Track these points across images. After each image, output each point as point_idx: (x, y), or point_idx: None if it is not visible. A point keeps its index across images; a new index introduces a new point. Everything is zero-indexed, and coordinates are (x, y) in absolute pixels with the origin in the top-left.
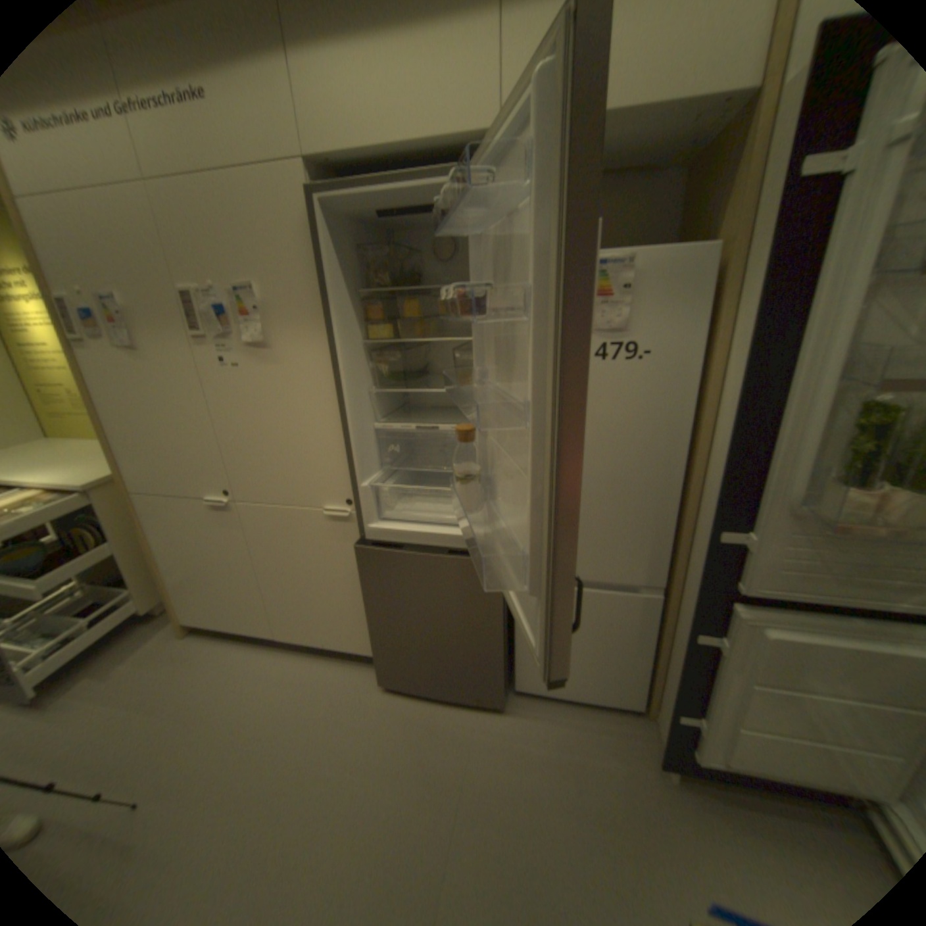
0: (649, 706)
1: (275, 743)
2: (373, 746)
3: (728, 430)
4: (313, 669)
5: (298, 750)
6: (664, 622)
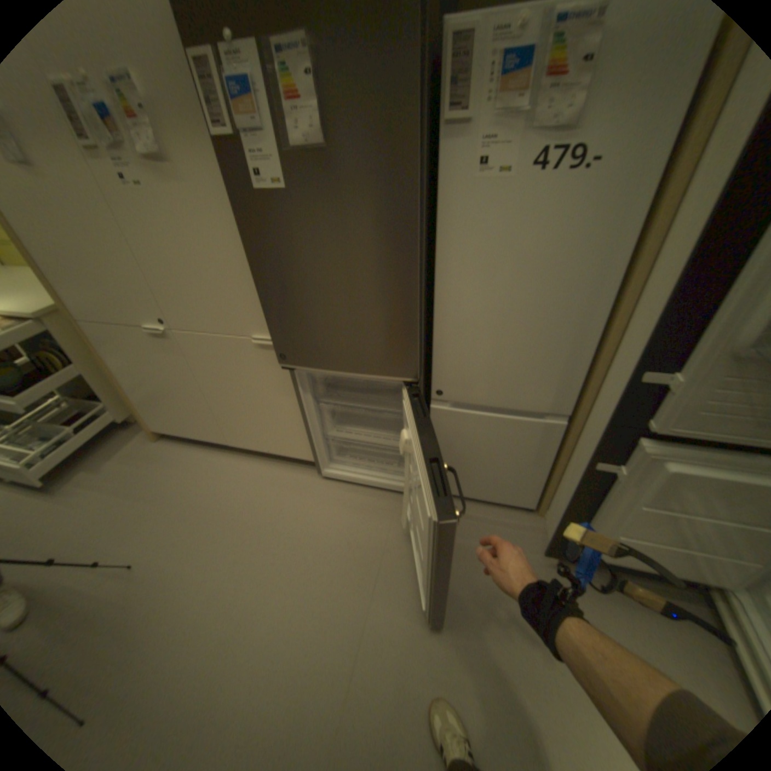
0: (538, 504)
1: (233, 524)
2: (310, 528)
3: (676, 258)
4: (262, 468)
5: (252, 530)
6: (563, 442)
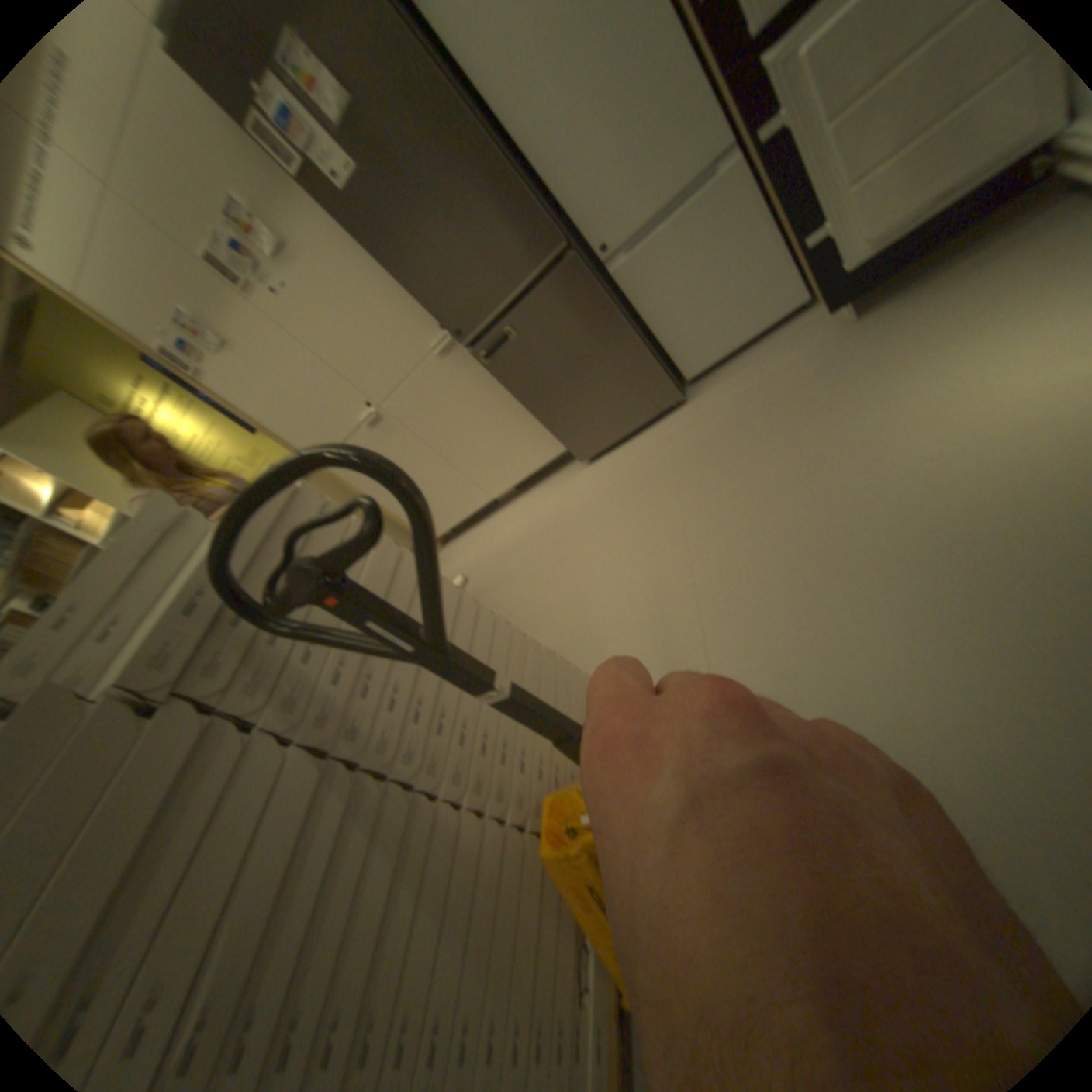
0: (812, 286)
1: (534, 535)
2: (597, 488)
3: None
4: (533, 493)
5: (550, 527)
6: (762, 179)
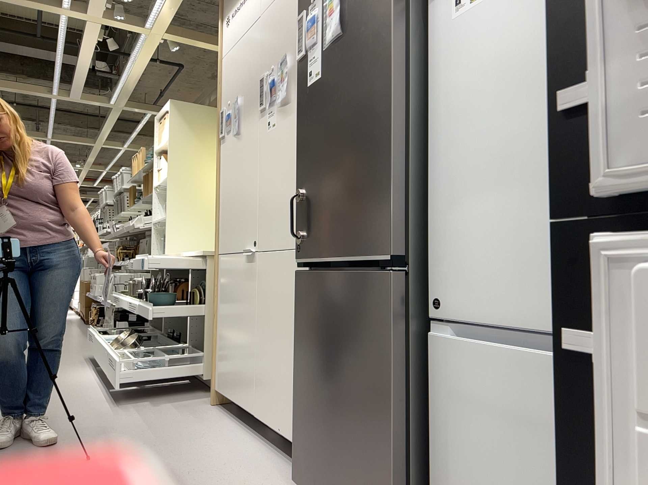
0: None
1: (183, 479)
2: None
3: None
4: (264, 456)
5: None
6: None
